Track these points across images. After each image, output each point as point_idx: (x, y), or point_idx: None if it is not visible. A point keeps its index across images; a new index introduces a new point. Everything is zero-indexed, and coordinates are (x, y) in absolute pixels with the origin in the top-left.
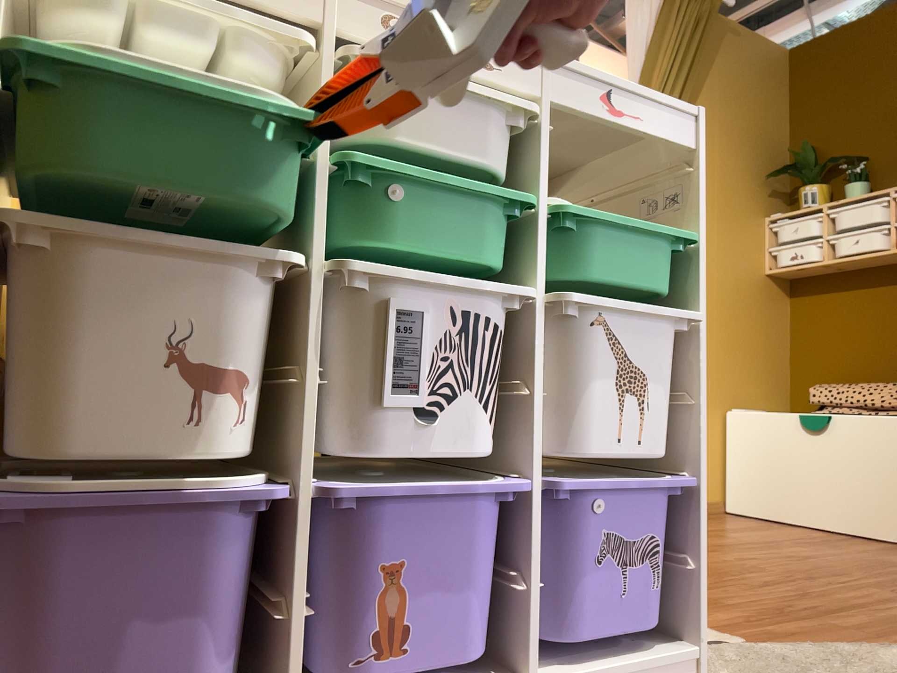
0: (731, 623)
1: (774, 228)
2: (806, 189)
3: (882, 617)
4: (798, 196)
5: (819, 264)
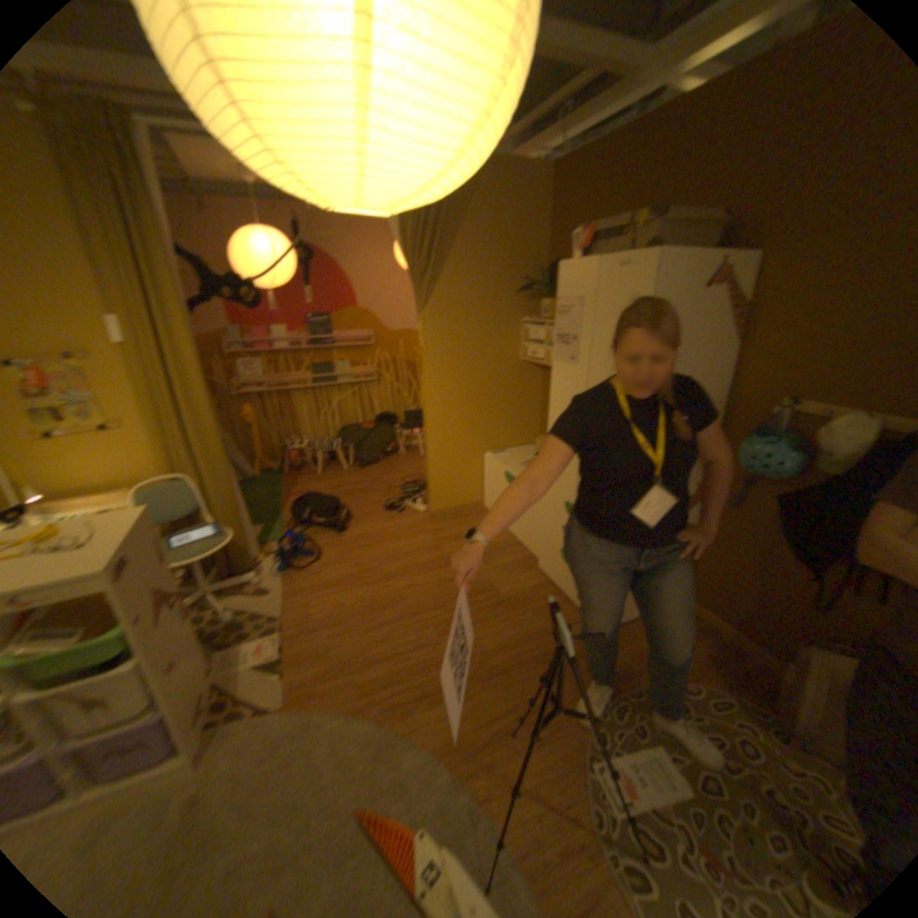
0: (296, 691)
1: (528, 329)
2: (547, 302)
3: (385, 680)
4: (542, 307)
5: (544, 365)
